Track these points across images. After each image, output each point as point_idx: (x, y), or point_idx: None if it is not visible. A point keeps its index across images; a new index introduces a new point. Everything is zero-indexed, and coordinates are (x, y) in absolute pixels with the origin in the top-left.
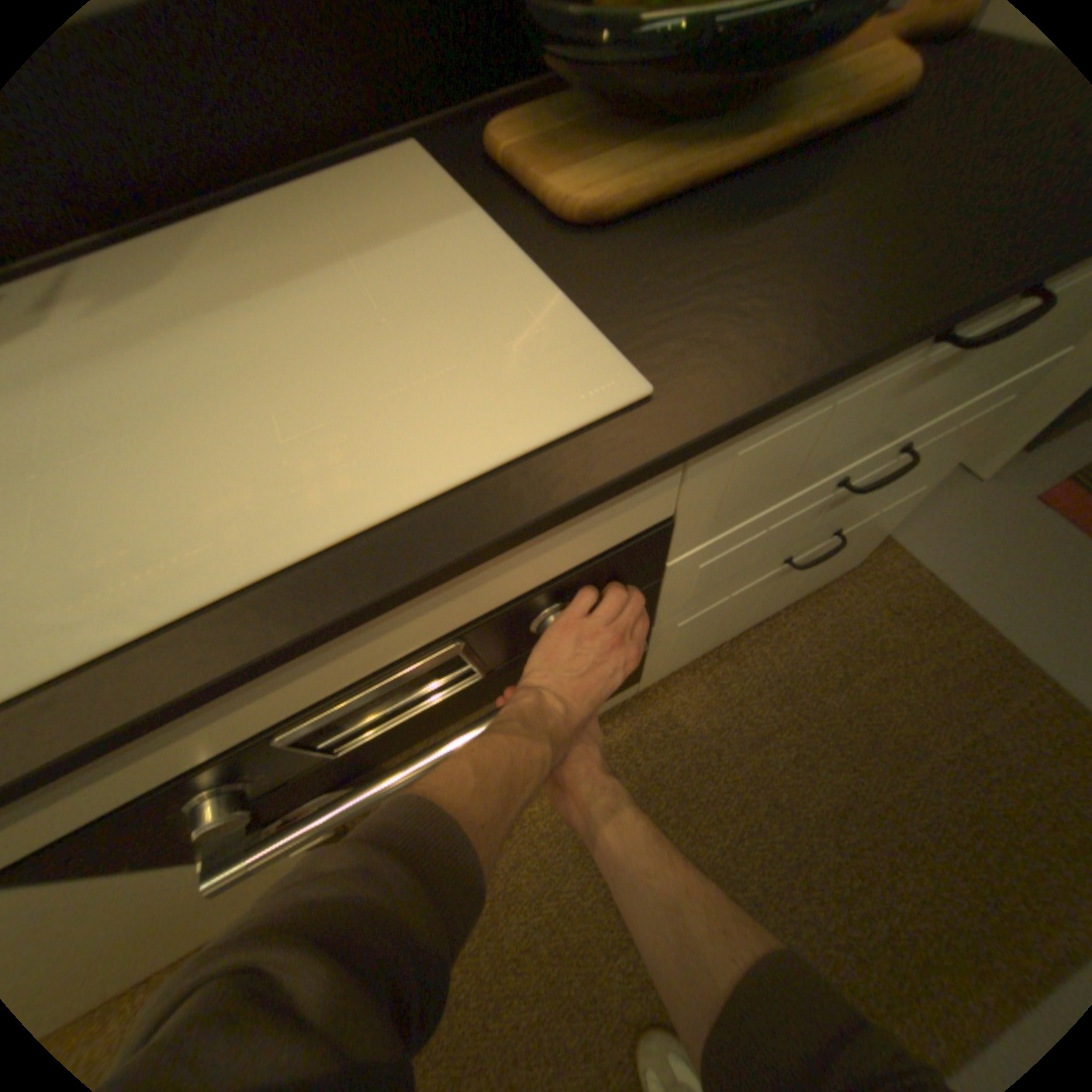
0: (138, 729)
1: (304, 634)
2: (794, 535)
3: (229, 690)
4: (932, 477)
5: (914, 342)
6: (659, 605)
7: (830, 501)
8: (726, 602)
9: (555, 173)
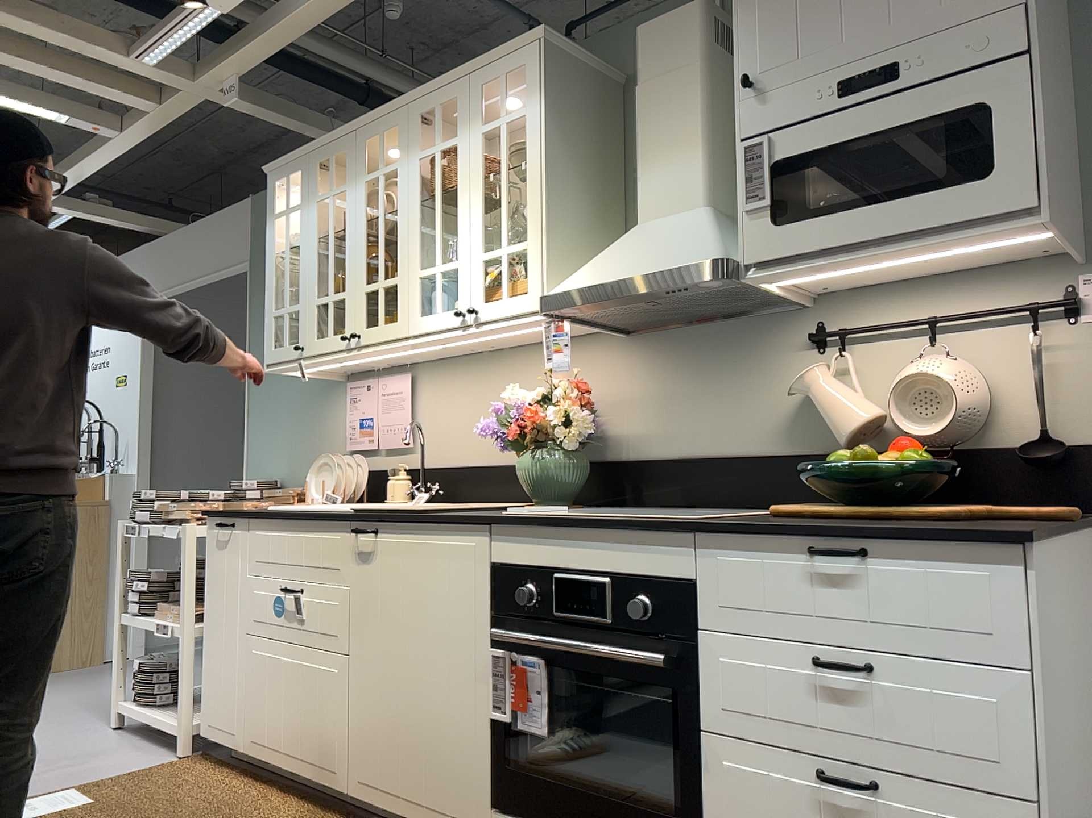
0: (549, 526)
1: (584, 521)
2: (800, 709)
3: (564, 537)
4: (995, 808)
5: (793, 546)
6: (702, 691)
7: (817, 684)
8: (768, 784)
9: (794, 510)
